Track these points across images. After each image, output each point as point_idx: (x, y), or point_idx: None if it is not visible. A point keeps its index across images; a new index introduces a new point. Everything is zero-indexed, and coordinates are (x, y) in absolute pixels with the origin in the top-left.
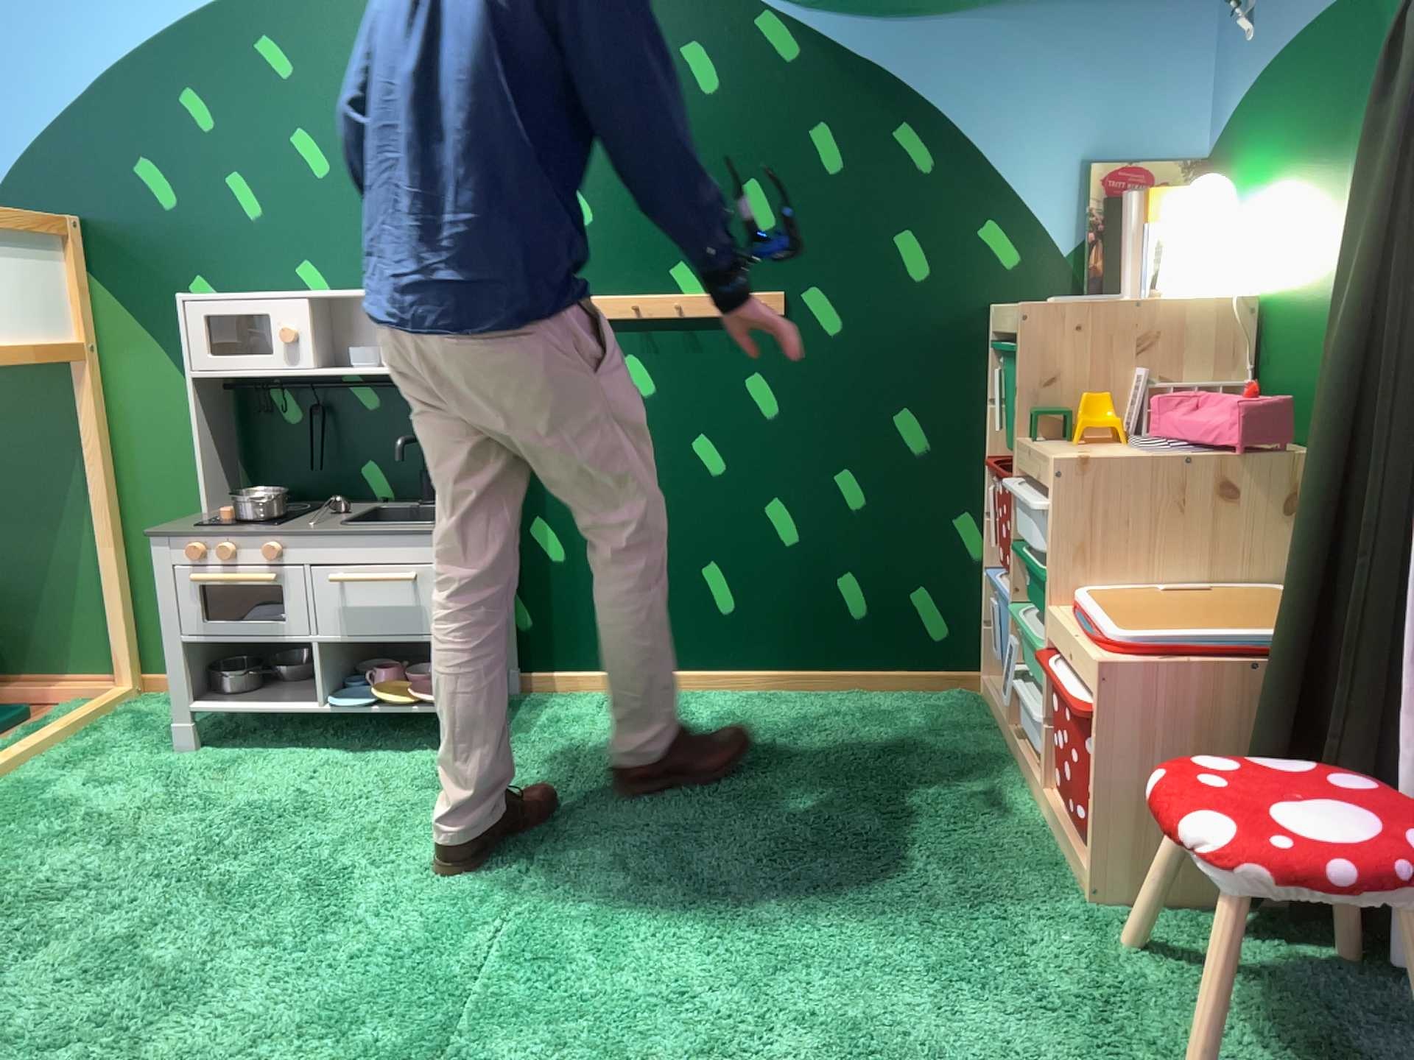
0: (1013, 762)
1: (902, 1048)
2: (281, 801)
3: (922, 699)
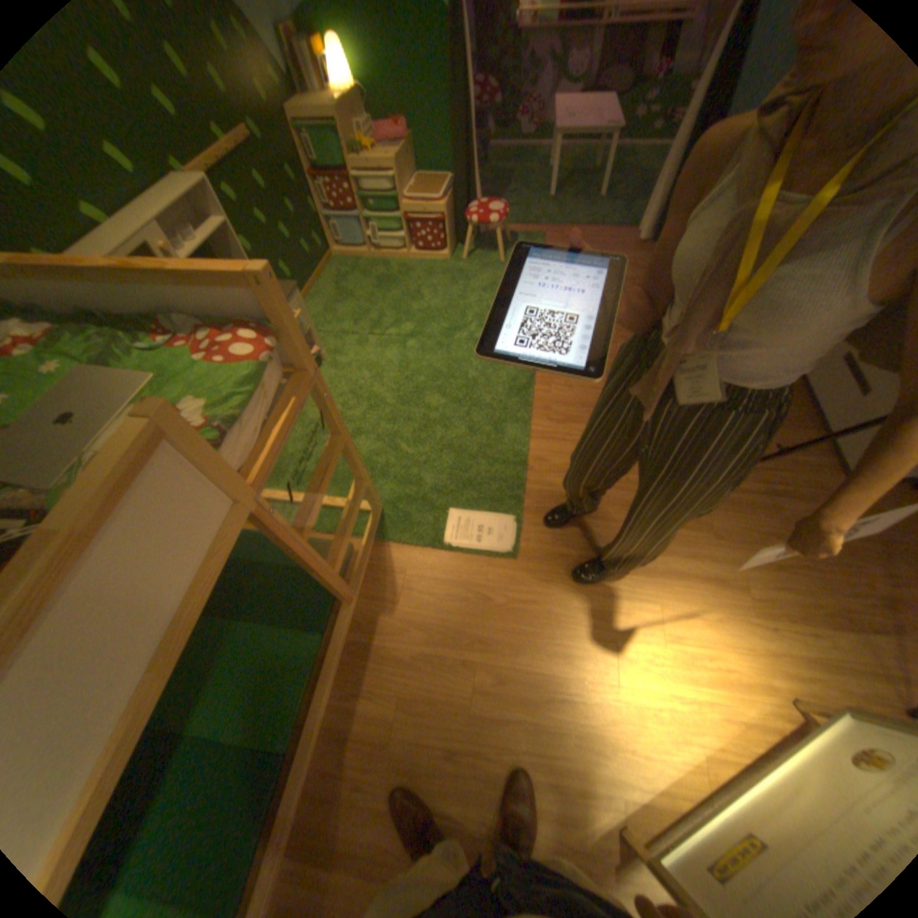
0: (381, 259)
1: (486, 289)
2: (339, 401)
3: (331, 267)
